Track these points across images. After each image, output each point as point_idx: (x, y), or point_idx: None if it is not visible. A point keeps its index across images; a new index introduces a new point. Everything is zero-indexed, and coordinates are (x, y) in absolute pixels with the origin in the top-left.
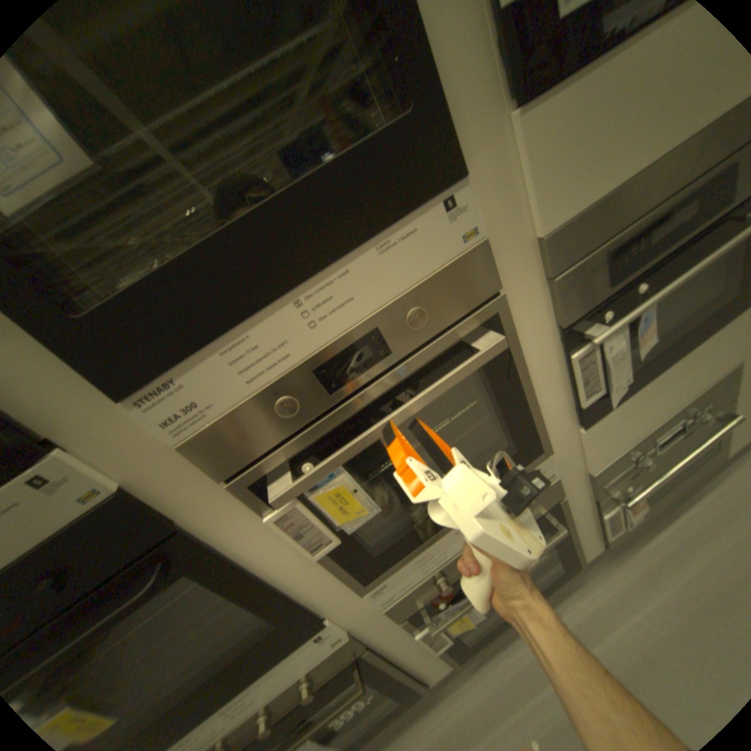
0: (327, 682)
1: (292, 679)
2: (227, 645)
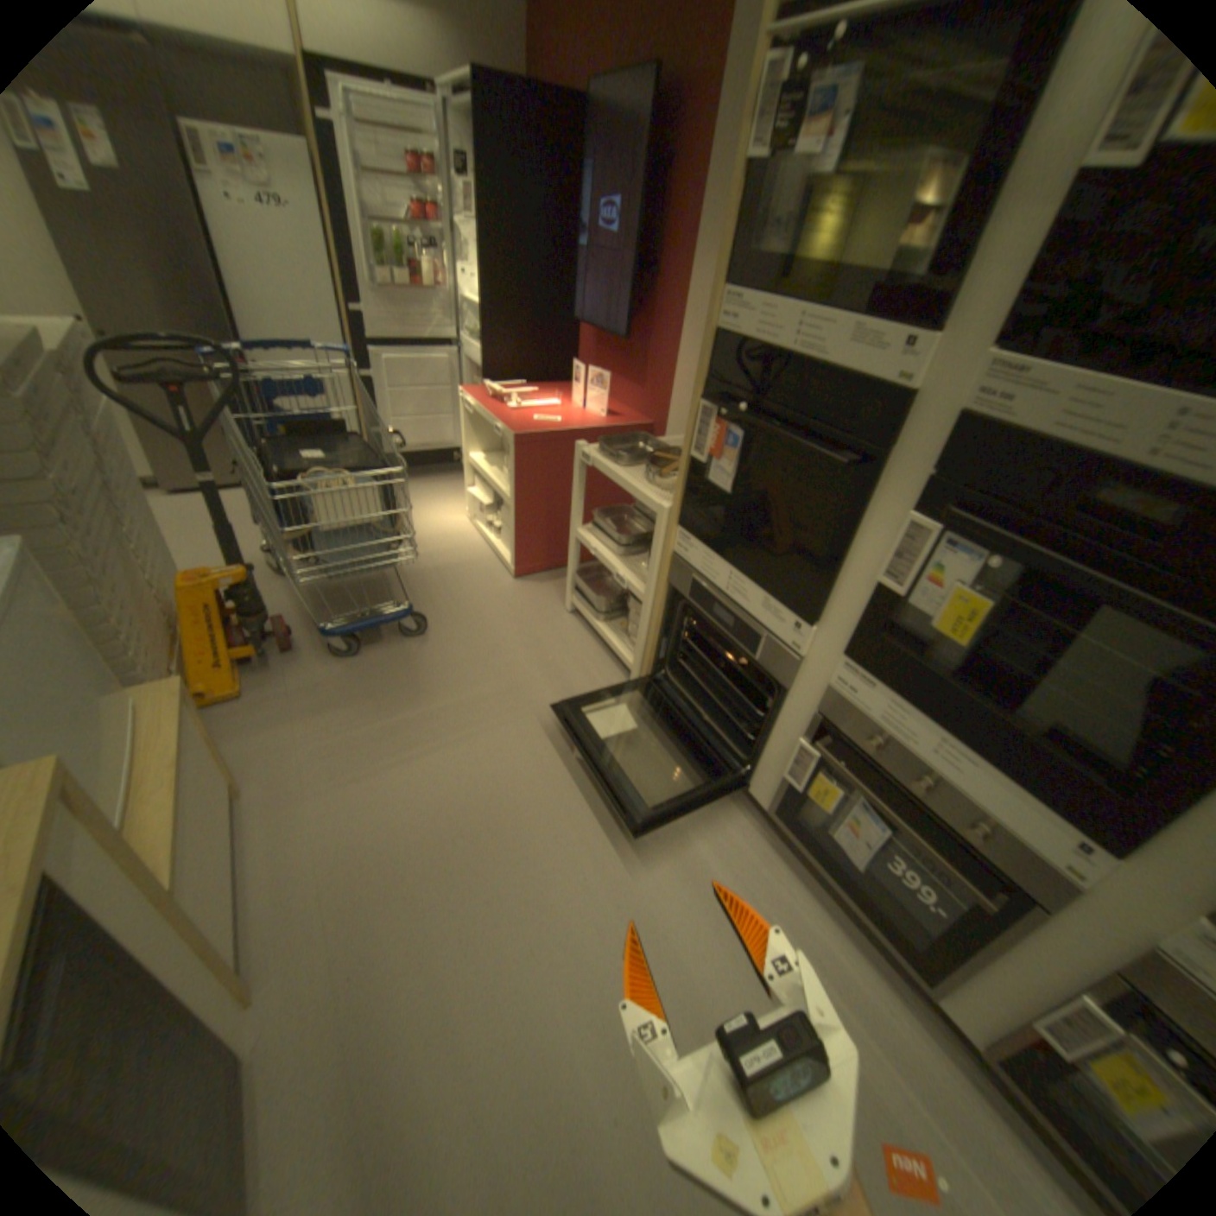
0: (997, 865)
1: (1007, 821)
2: (1050, 735)
